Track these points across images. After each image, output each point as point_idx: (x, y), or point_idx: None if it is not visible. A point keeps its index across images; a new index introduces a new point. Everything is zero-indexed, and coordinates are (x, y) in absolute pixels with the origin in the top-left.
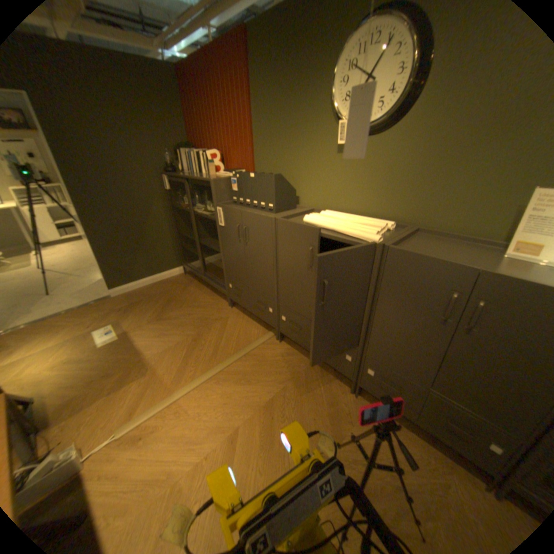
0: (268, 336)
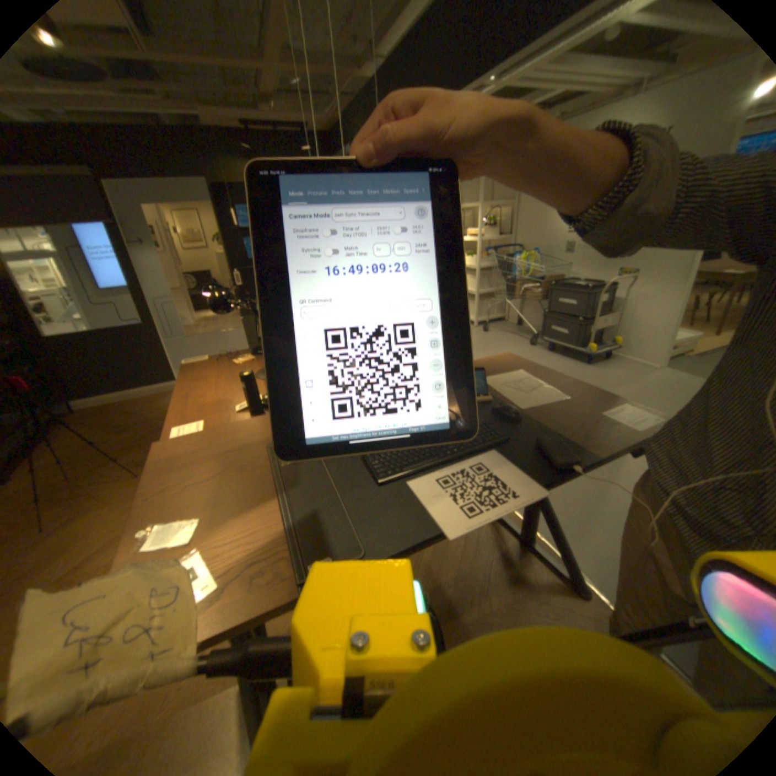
0: None
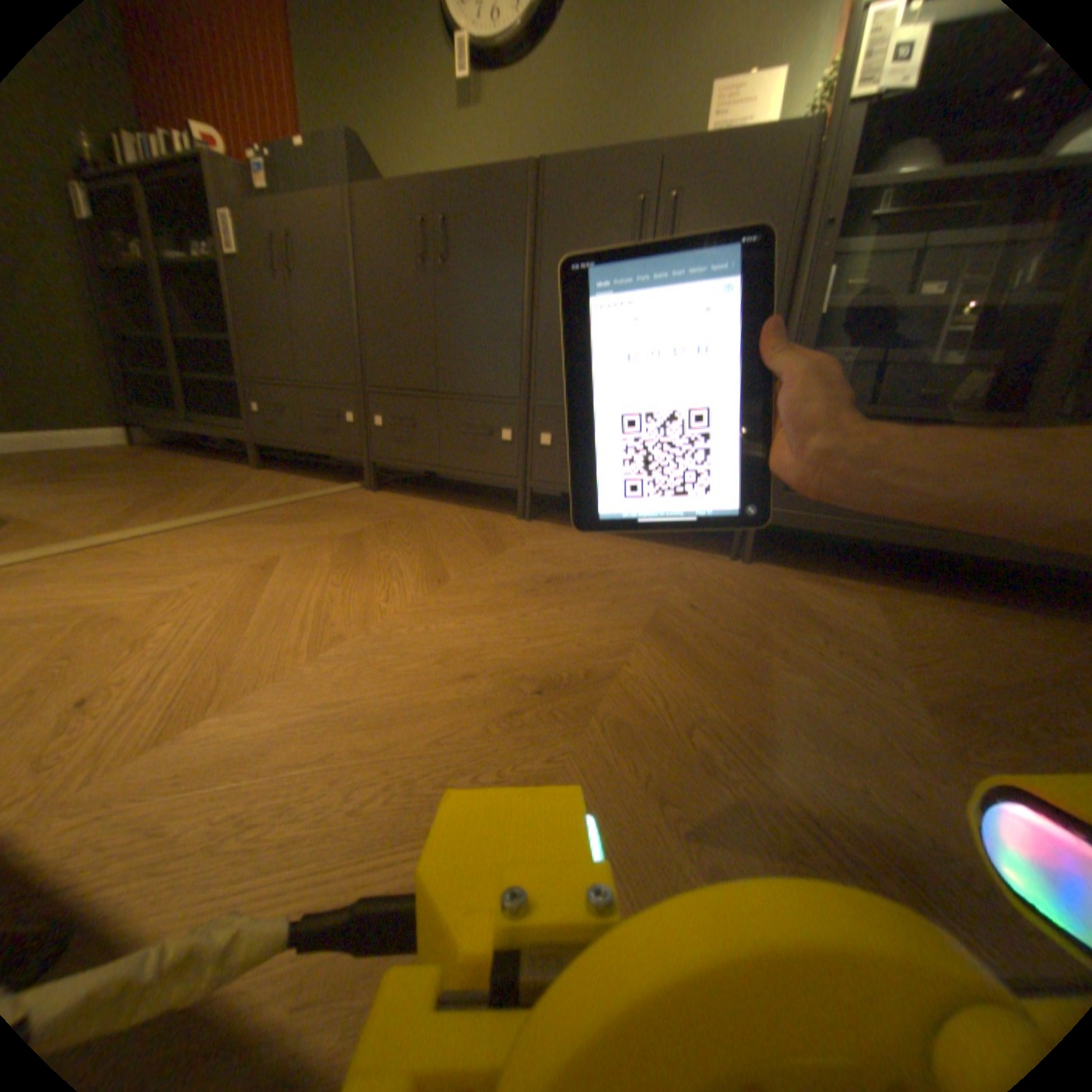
0: (348, 485)
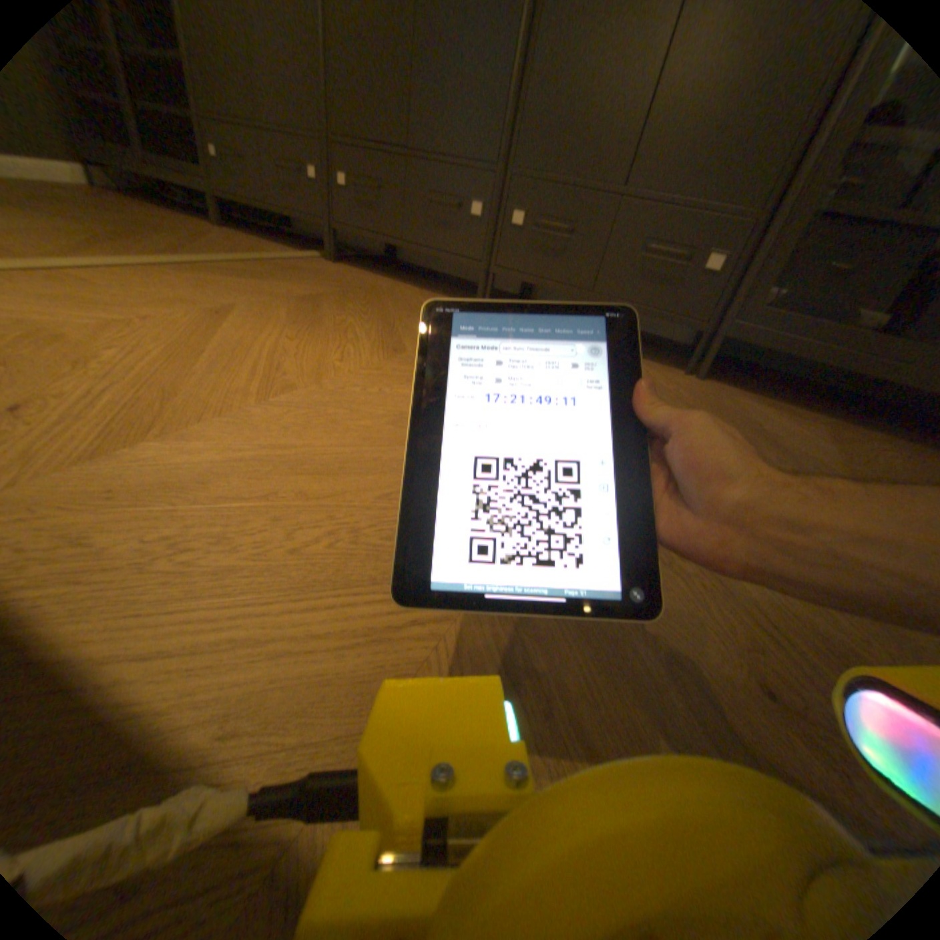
0: (307, 252)
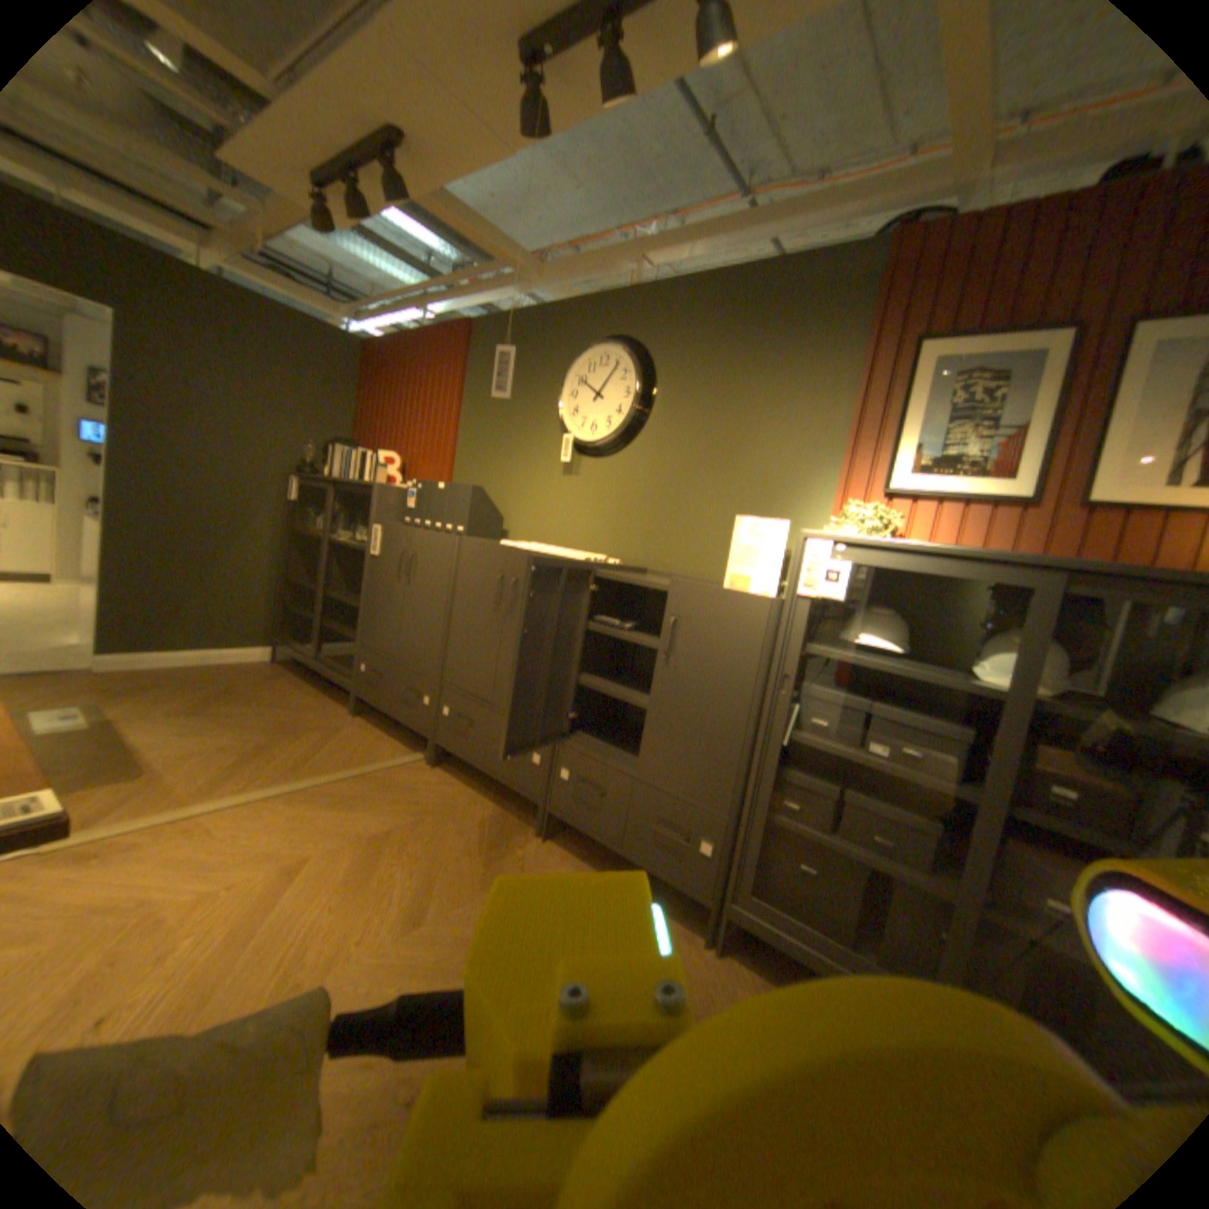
0: (412, 755)
